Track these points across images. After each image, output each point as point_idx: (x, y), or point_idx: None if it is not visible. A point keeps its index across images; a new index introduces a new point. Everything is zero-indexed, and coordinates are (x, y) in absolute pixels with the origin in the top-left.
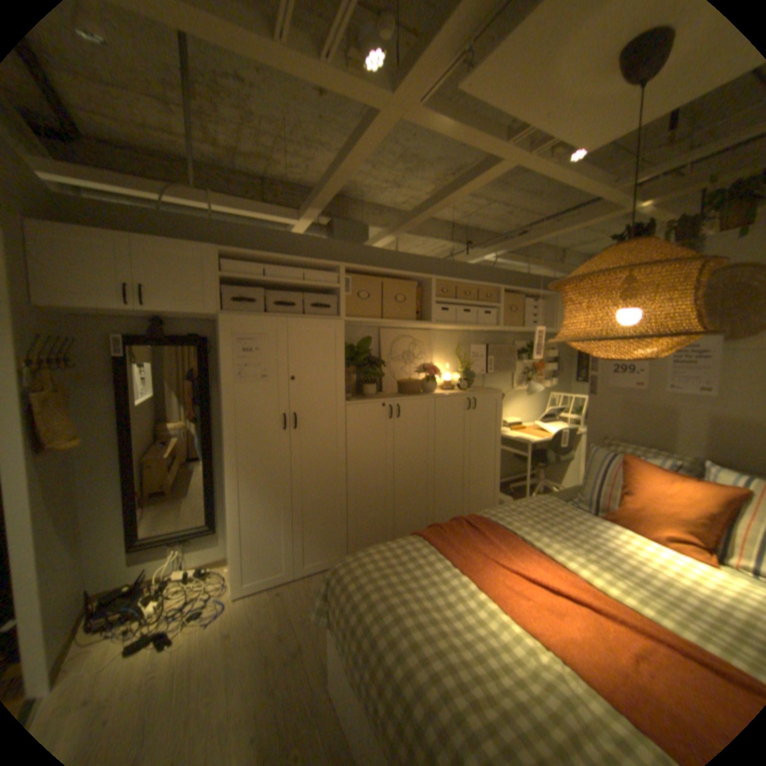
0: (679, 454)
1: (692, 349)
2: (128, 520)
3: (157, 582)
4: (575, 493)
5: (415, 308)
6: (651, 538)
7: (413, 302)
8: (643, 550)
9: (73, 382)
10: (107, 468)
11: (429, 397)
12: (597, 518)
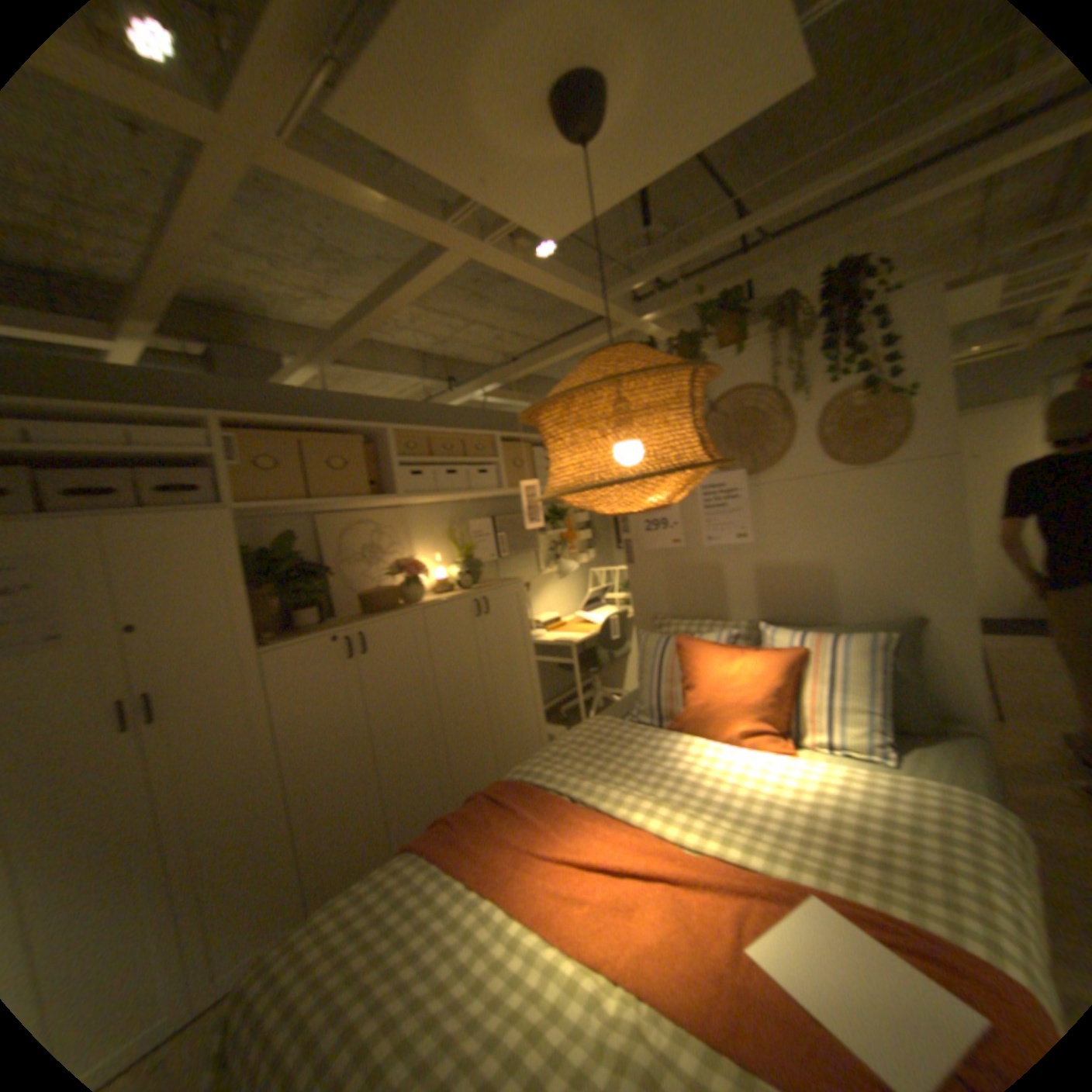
0: (734, 620)
1: (721, 490)
2: None
3: None
4: (634, 701)
5: (370, 476)
6: (723, 739)
7: (365, 466)
8: (717, 759)
9: None
10: None
11: (415, 610)
12: (662, 731)
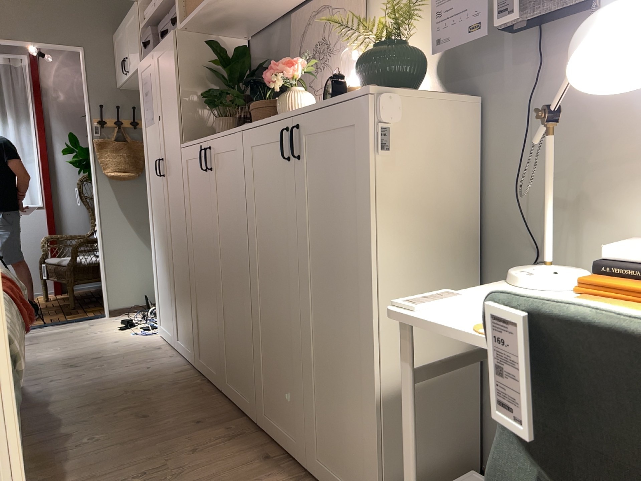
0: None
1: None
2: None
3: None
4: None
5: None
6: None
7: None
8: None
9: None
10: None
11: (236, 132)
12: None
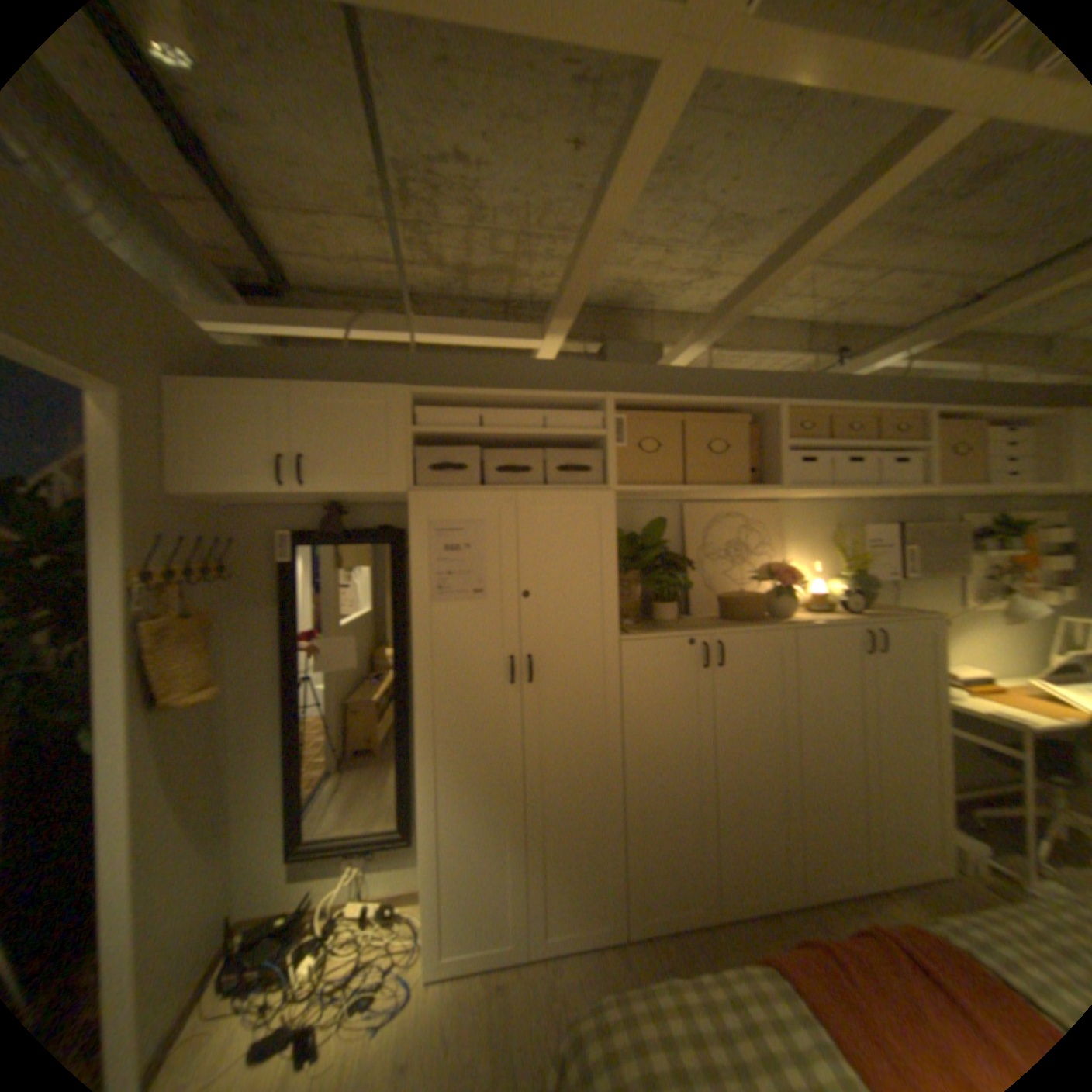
0: None
1: None
2: (288, 813)
3: (326, 917)
4: None
5: (748, 463)
6: None
7: (743, 452)
8: None
9: (228, 601)
10: (265, 728)
11: (783, 629)
12: None
